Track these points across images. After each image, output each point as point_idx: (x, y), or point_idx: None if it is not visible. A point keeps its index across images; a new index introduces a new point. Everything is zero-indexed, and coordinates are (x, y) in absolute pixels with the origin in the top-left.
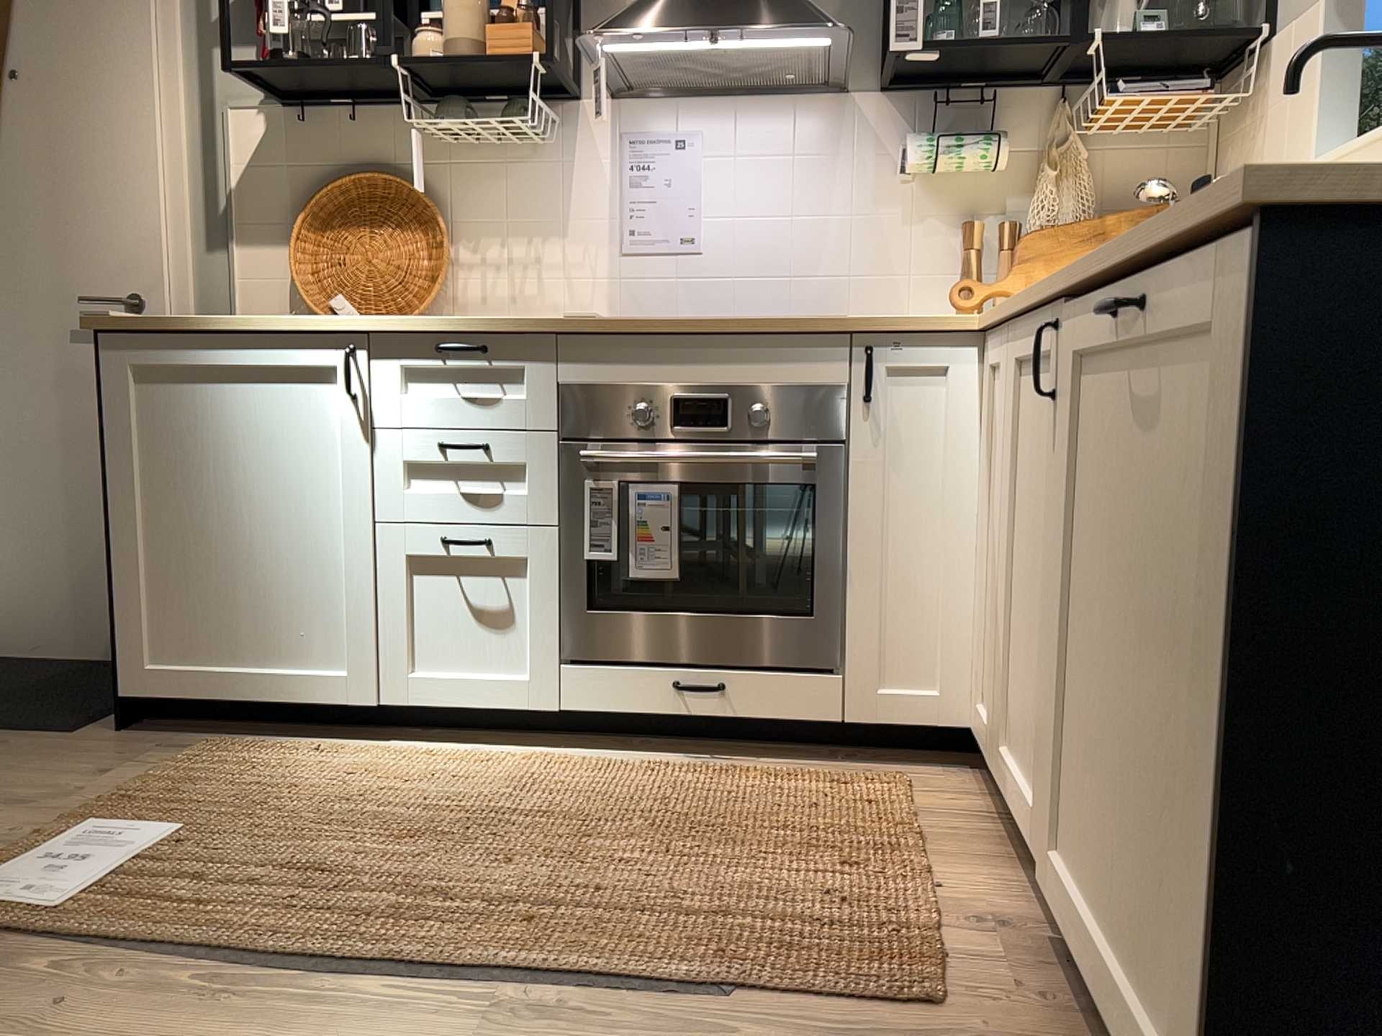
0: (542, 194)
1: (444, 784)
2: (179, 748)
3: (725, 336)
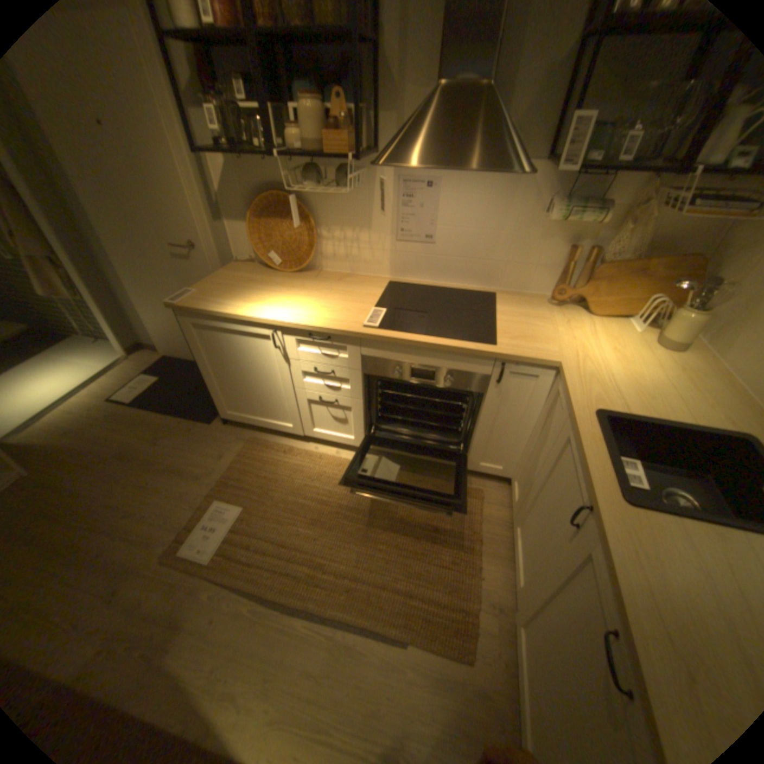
0: (359, 206)
1: (325, 479)
2: (242, 438)
3: (435, 349)
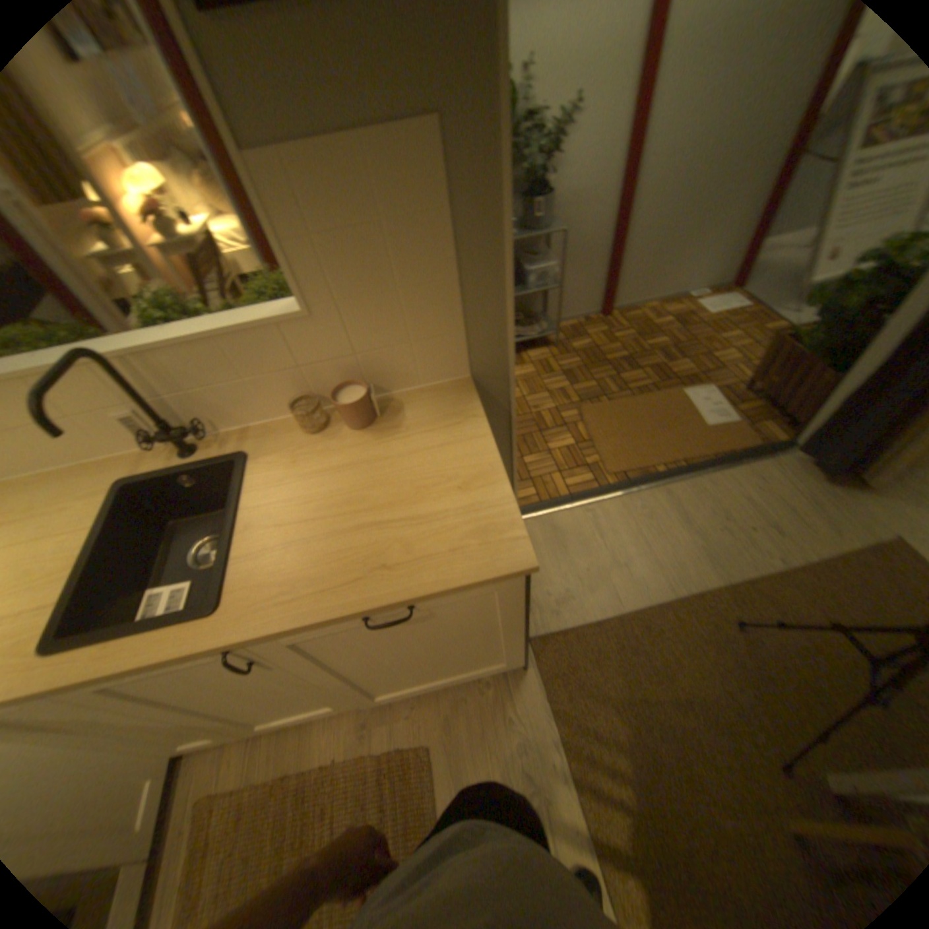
0: None
1: None
2: None
3: None
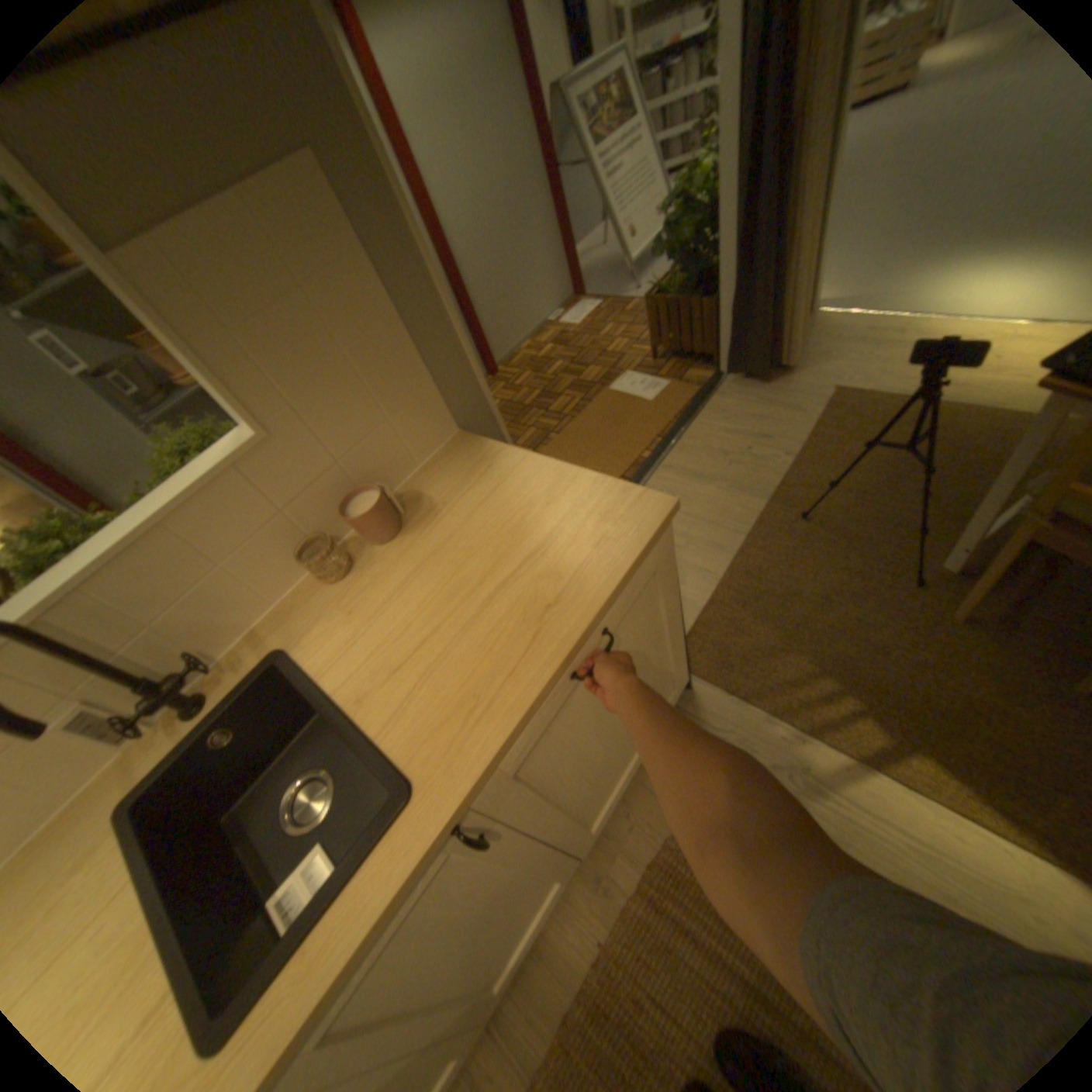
0: None
1: None
2: None
3: None
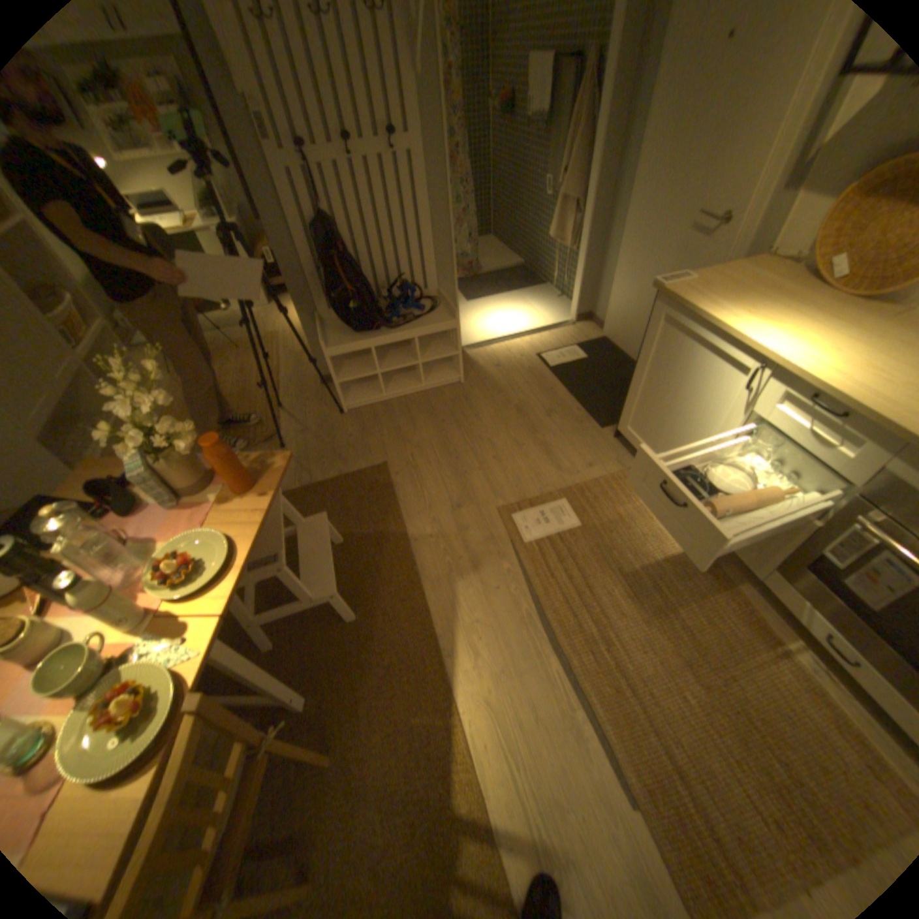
0: None
1: (680, 571)
2: (623, 463)
3: None
